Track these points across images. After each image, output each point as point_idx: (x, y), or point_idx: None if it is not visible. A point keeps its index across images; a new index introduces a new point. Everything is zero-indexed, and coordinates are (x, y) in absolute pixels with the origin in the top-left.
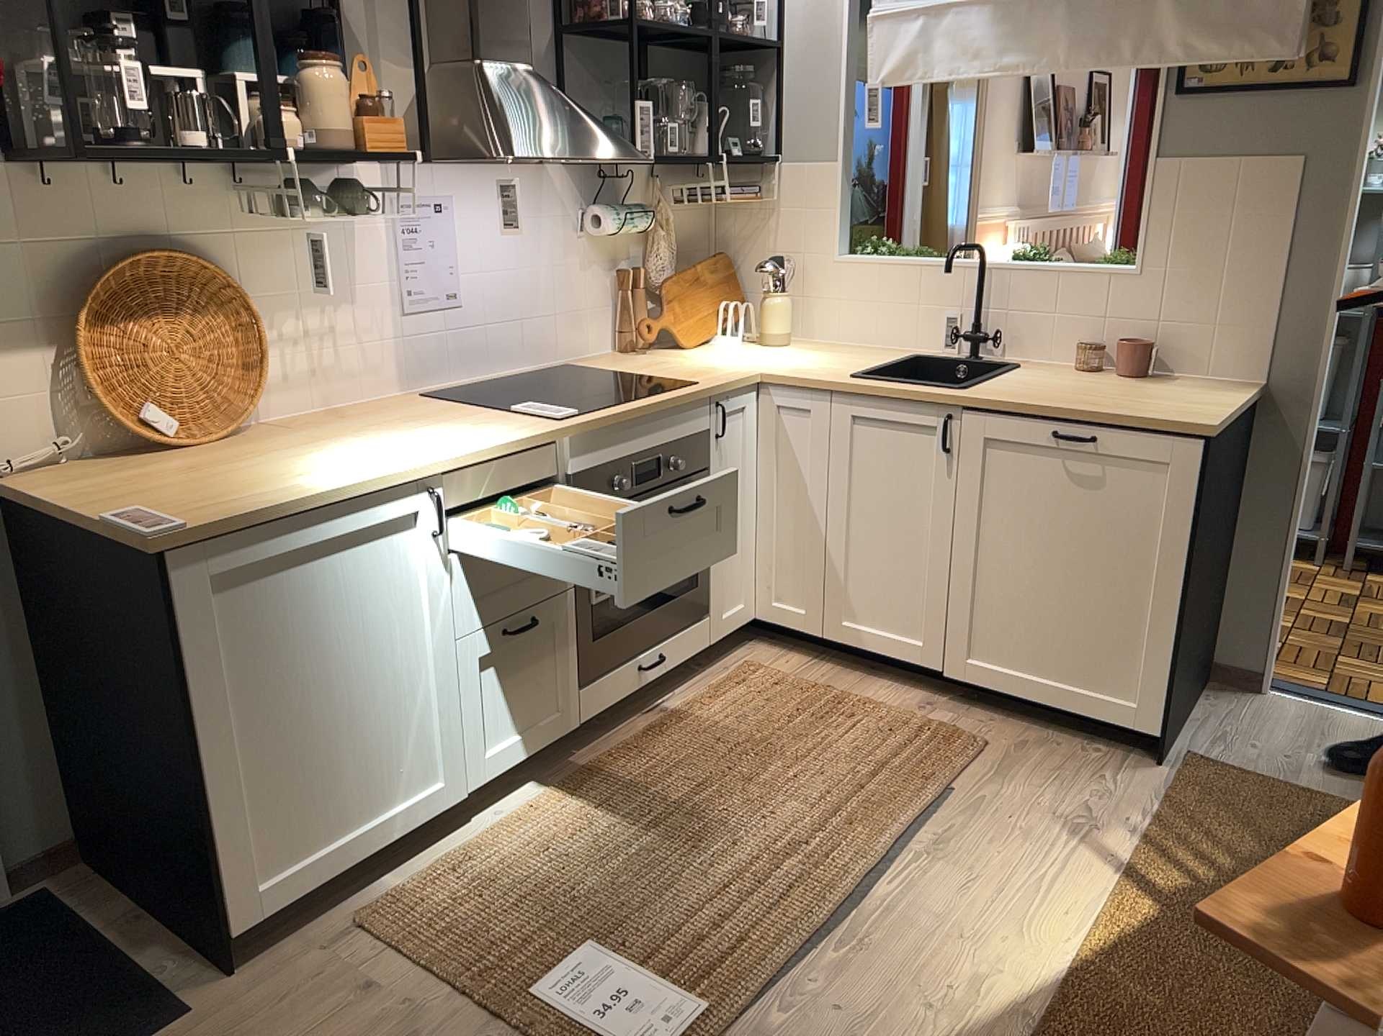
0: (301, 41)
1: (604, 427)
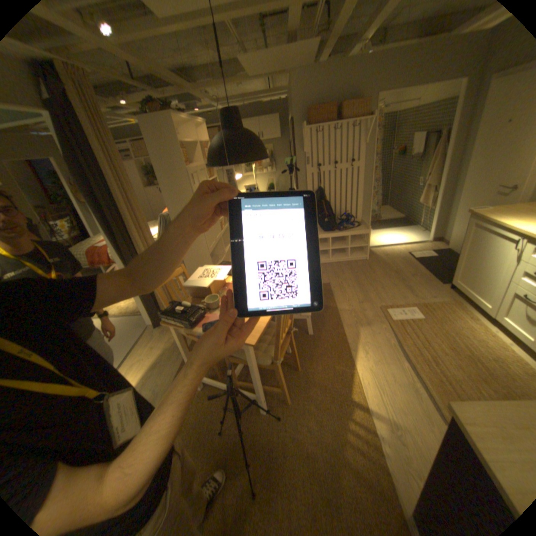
0: None
1: None
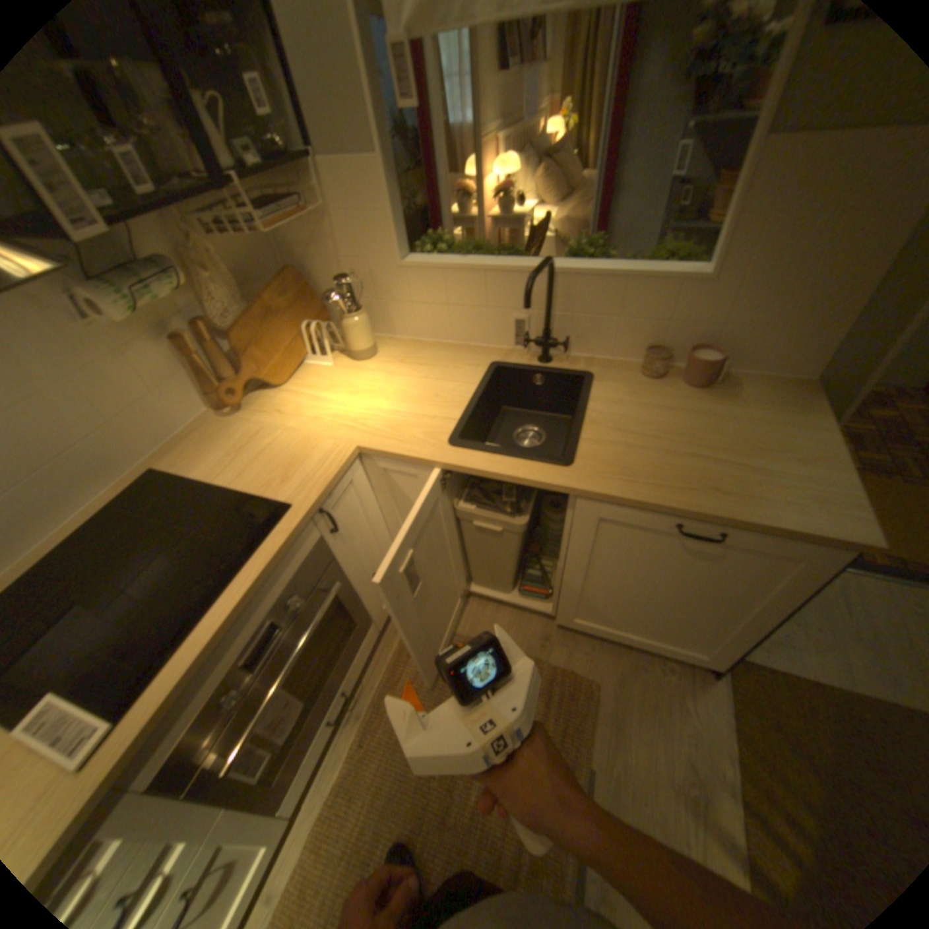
0: None
1: (168, 703)
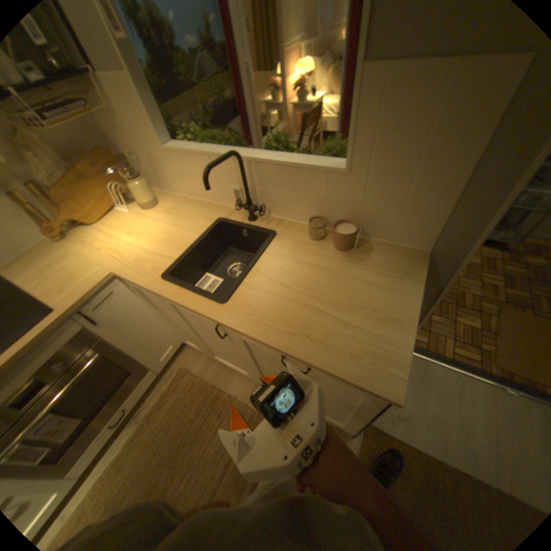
0: None
1: None
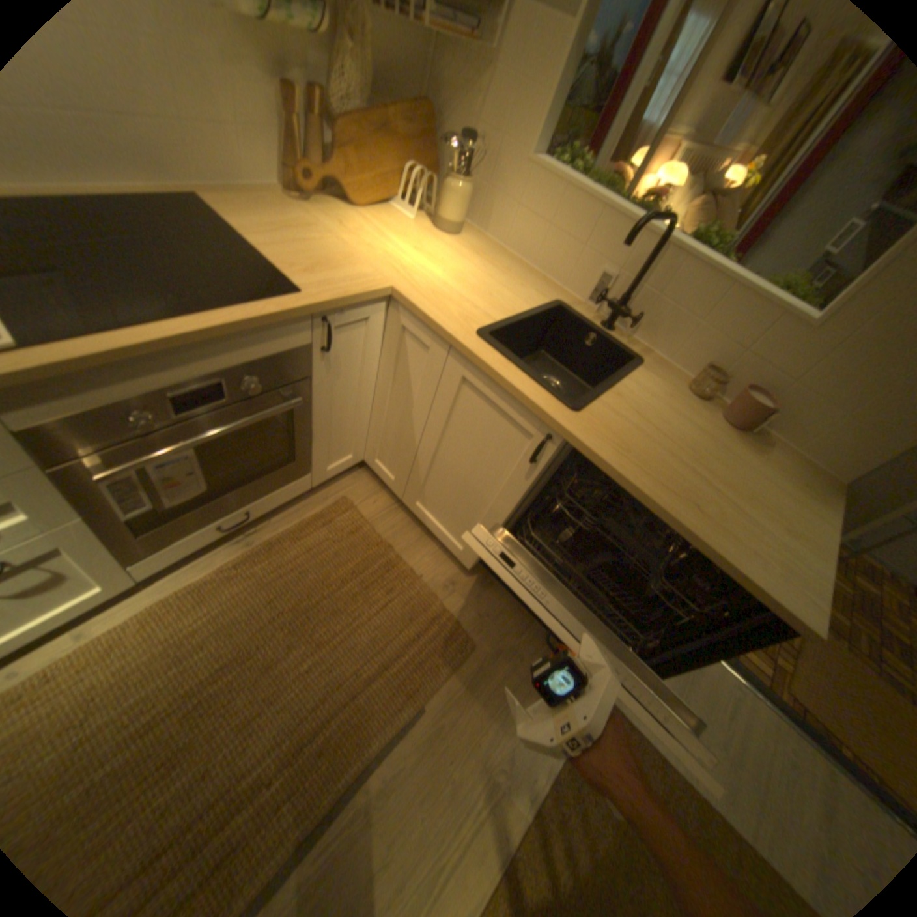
0: None
1: (80, 367)
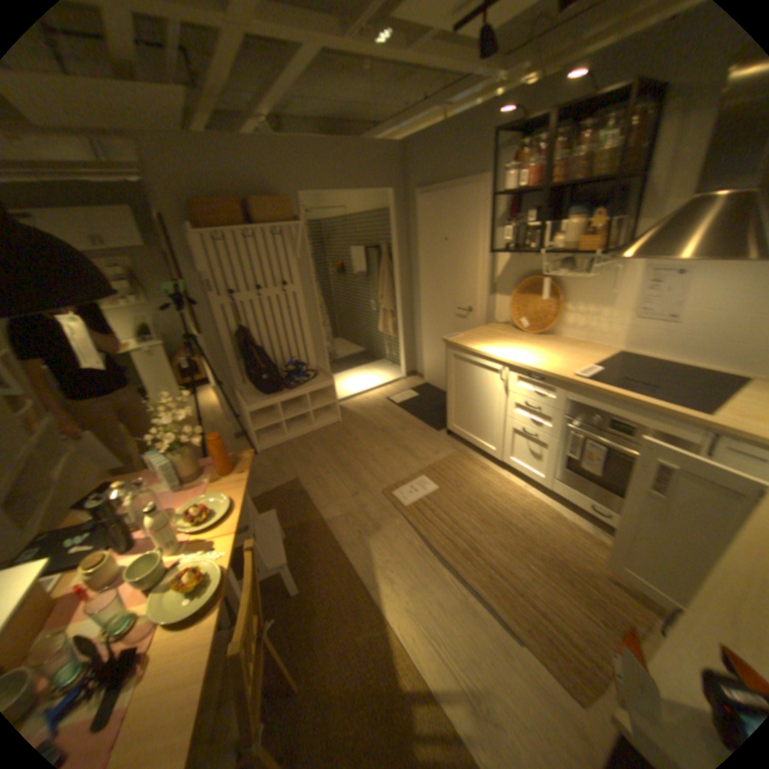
0: (600, 202)
1: (592, 390)
